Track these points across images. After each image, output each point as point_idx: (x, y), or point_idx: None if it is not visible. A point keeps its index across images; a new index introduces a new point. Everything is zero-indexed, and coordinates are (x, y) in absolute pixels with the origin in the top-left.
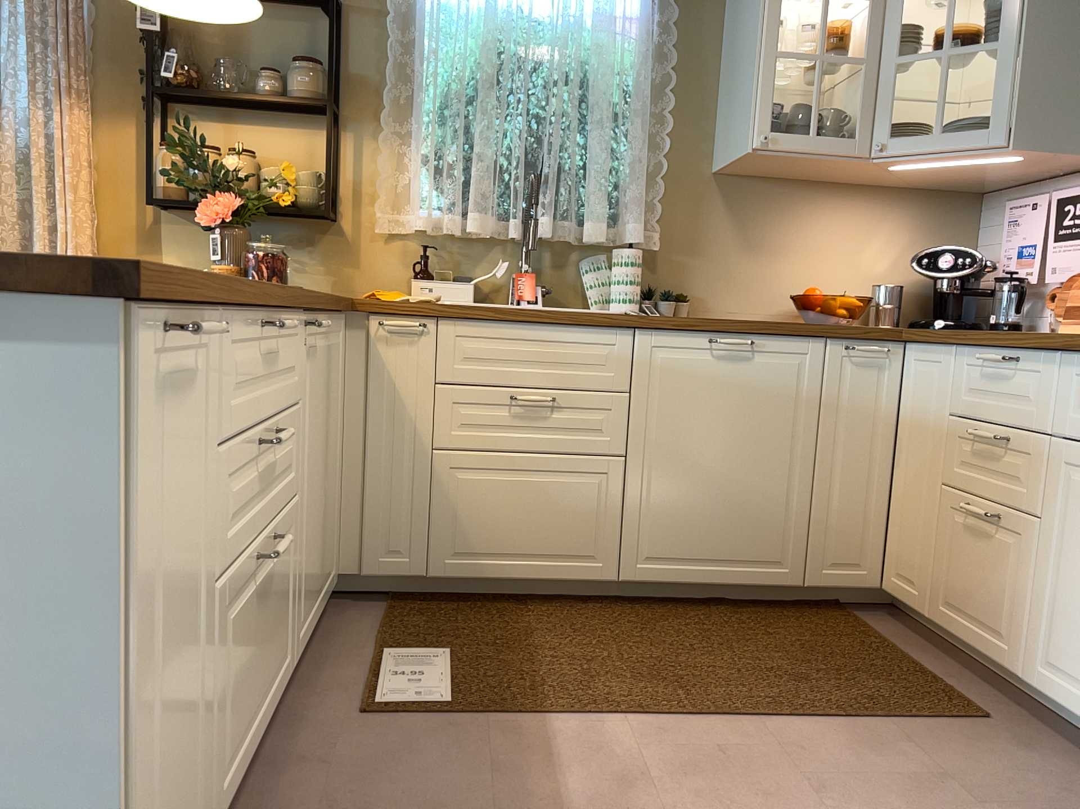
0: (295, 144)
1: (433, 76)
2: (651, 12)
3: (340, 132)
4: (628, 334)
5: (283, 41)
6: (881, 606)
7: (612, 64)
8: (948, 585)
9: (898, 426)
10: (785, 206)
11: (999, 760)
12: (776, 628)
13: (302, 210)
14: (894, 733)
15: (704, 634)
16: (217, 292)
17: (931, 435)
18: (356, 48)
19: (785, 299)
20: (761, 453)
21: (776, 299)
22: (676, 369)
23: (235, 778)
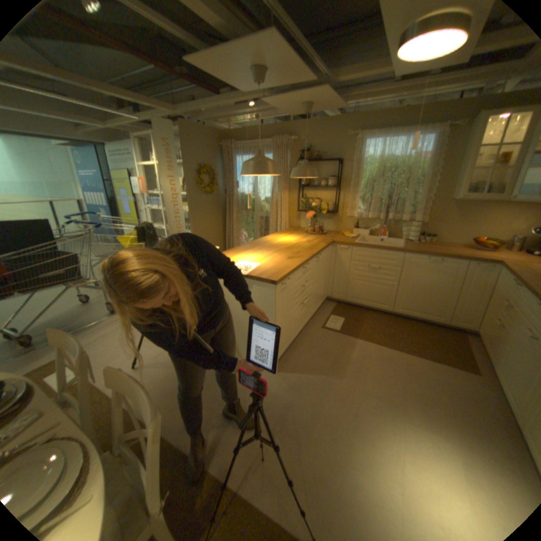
0: (328, 195)
1: (363, 177)
2: (436, 148)
3: (339, 191)
4: (402, 253)
5: (327, 170)
6: (479, 336)
7: (419, 167)
8: (490, 338)
9: (495, 288)
10: (480, 208)
11: (471, 385)
12: (435, 333)
13: (328, 211)
14: (444, 369)
15: (411, 330)
16: (293, 270)
17: (499, 296)
18: (345, 169)
19: (474, 237)
20: (440, 288)
21: (471, 237)
22: (416, 263)
23: (296, 335)
